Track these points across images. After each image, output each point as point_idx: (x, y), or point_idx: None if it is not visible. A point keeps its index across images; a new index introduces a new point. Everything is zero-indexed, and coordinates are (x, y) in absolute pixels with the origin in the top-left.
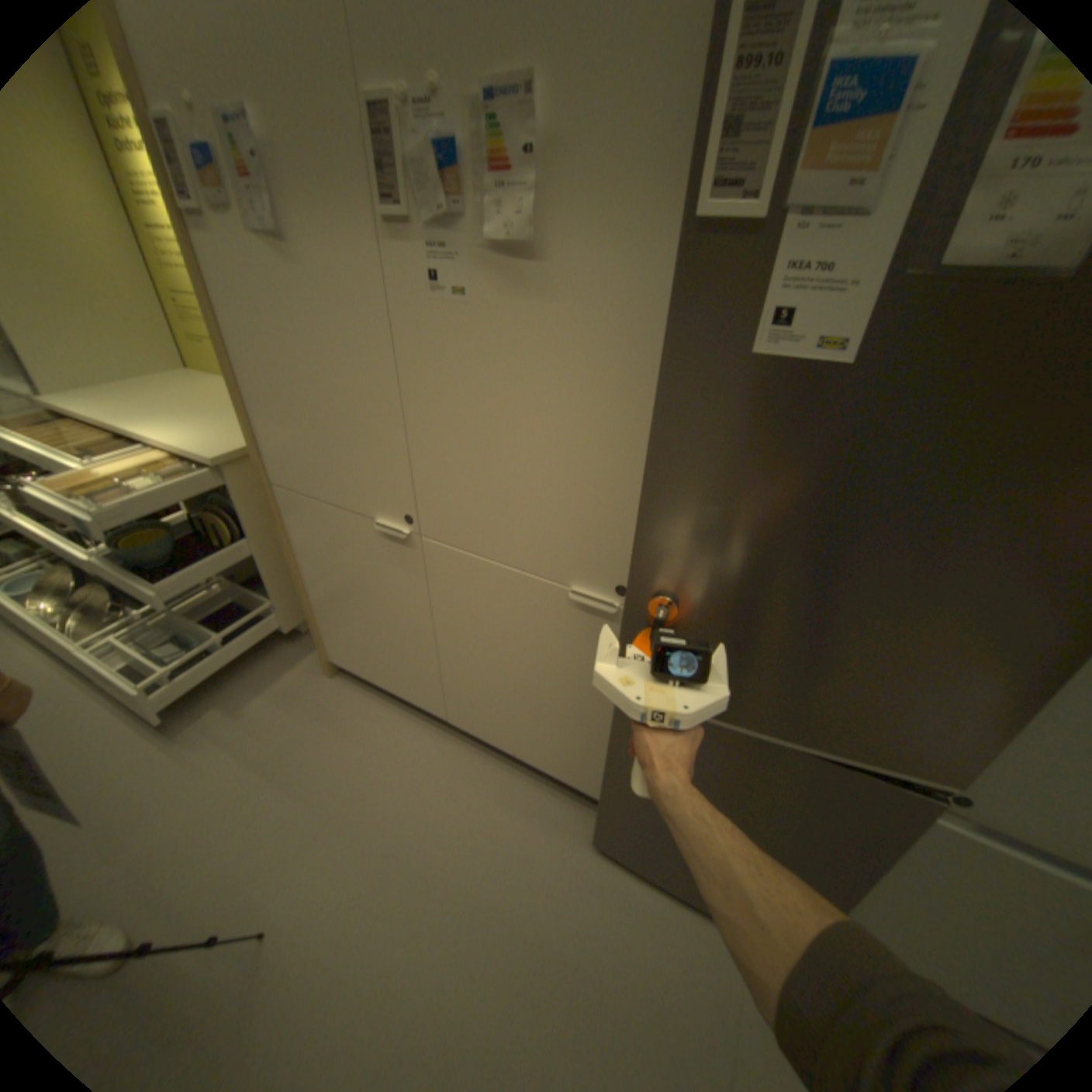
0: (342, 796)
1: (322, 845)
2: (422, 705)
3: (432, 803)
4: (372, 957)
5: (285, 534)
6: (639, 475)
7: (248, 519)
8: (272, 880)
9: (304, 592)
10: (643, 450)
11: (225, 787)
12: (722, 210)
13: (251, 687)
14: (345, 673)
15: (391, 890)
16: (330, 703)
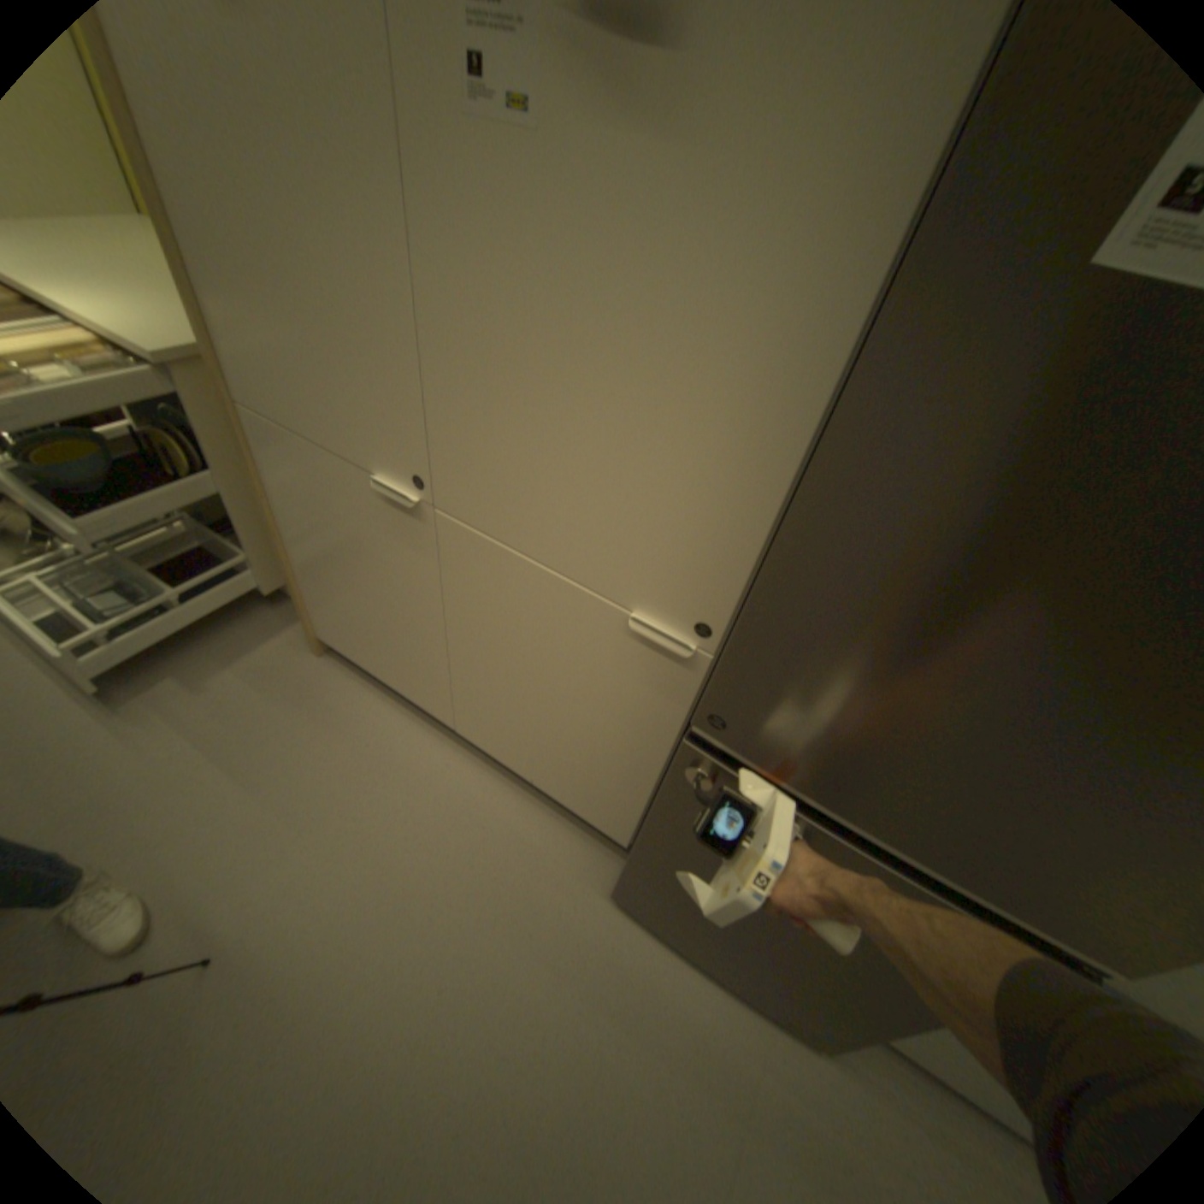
0: (320, 805)
1: (290, 862)
2: (427, 708)
3: (427, 825)
4: (339, 1001)
5: (256, 475)
6: (768, 475)
7: (211, 446)
8: (226, 897)
9: (284, 553)
10: (784, 437)
11: (177, 778)
12: None
13: (219, 657)
14: (338, 654)
15: (369, 924)
16: (315, 689)
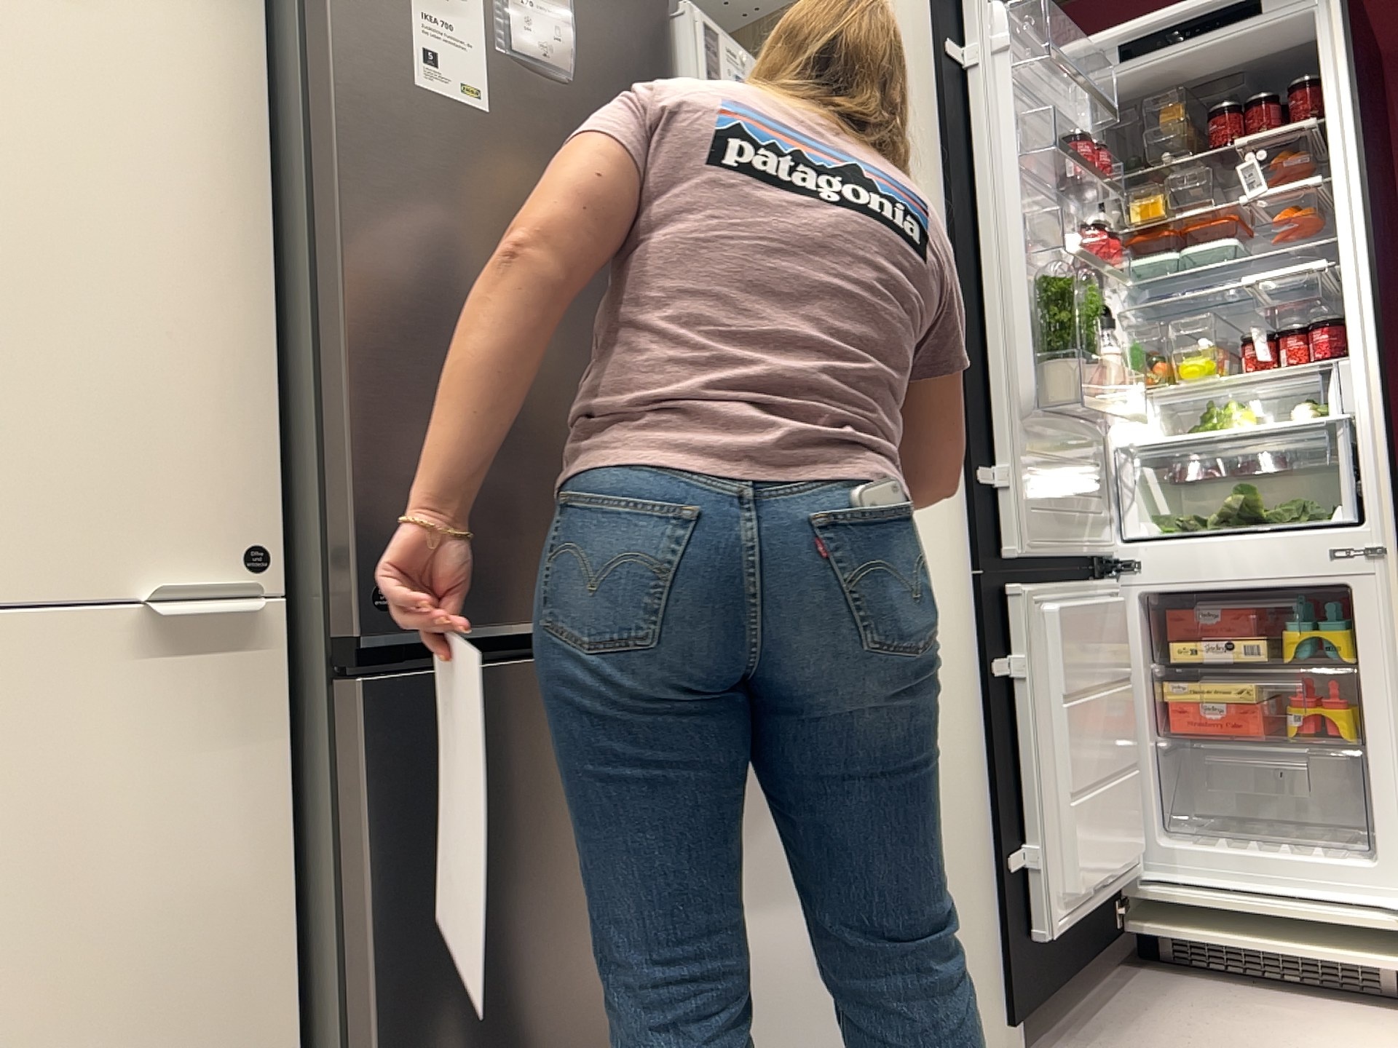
0: None
1: None
2: None
3: None
4: None
5: None
6: (245, 314)
7: None
8: None
9: None
10: (243, 269)
11: None
12: None
13: None
14: None
15: None
16: None
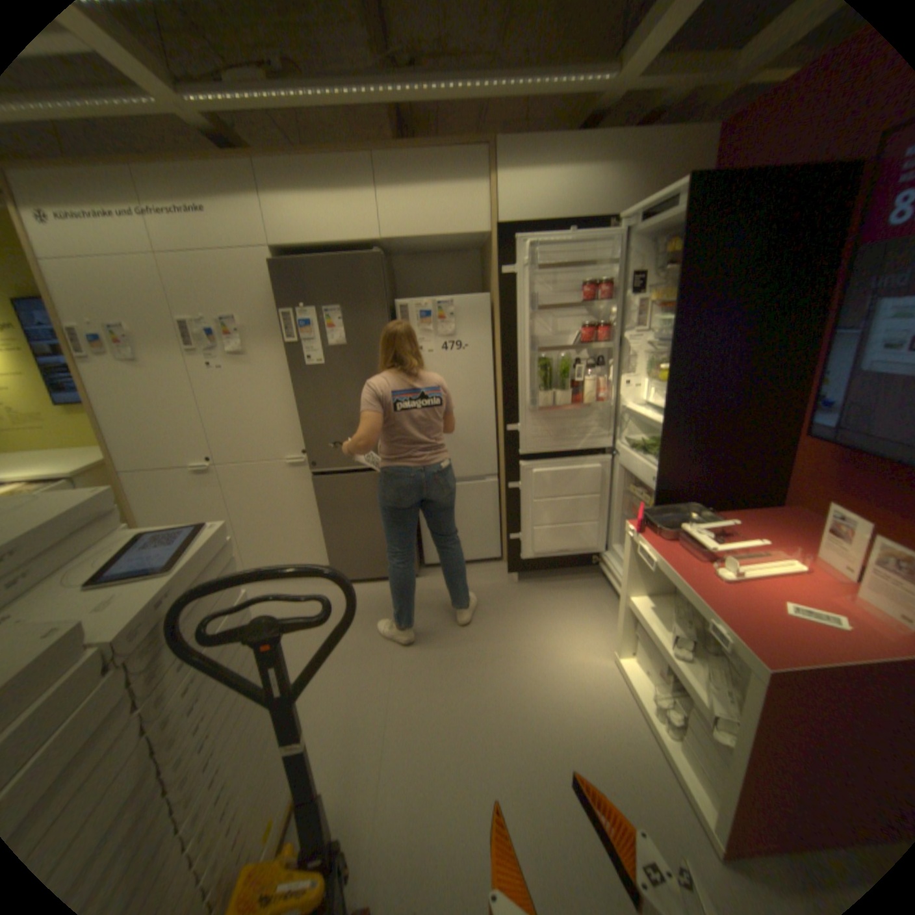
0: None
1: None
2: None
3: None
4: None
5: (126, 501)
6: (296, 410)
7: None
8: None
9: None
10: (294, 402)
11: None
12: (289, 342)
13: None
14: None
15: None
16: None
